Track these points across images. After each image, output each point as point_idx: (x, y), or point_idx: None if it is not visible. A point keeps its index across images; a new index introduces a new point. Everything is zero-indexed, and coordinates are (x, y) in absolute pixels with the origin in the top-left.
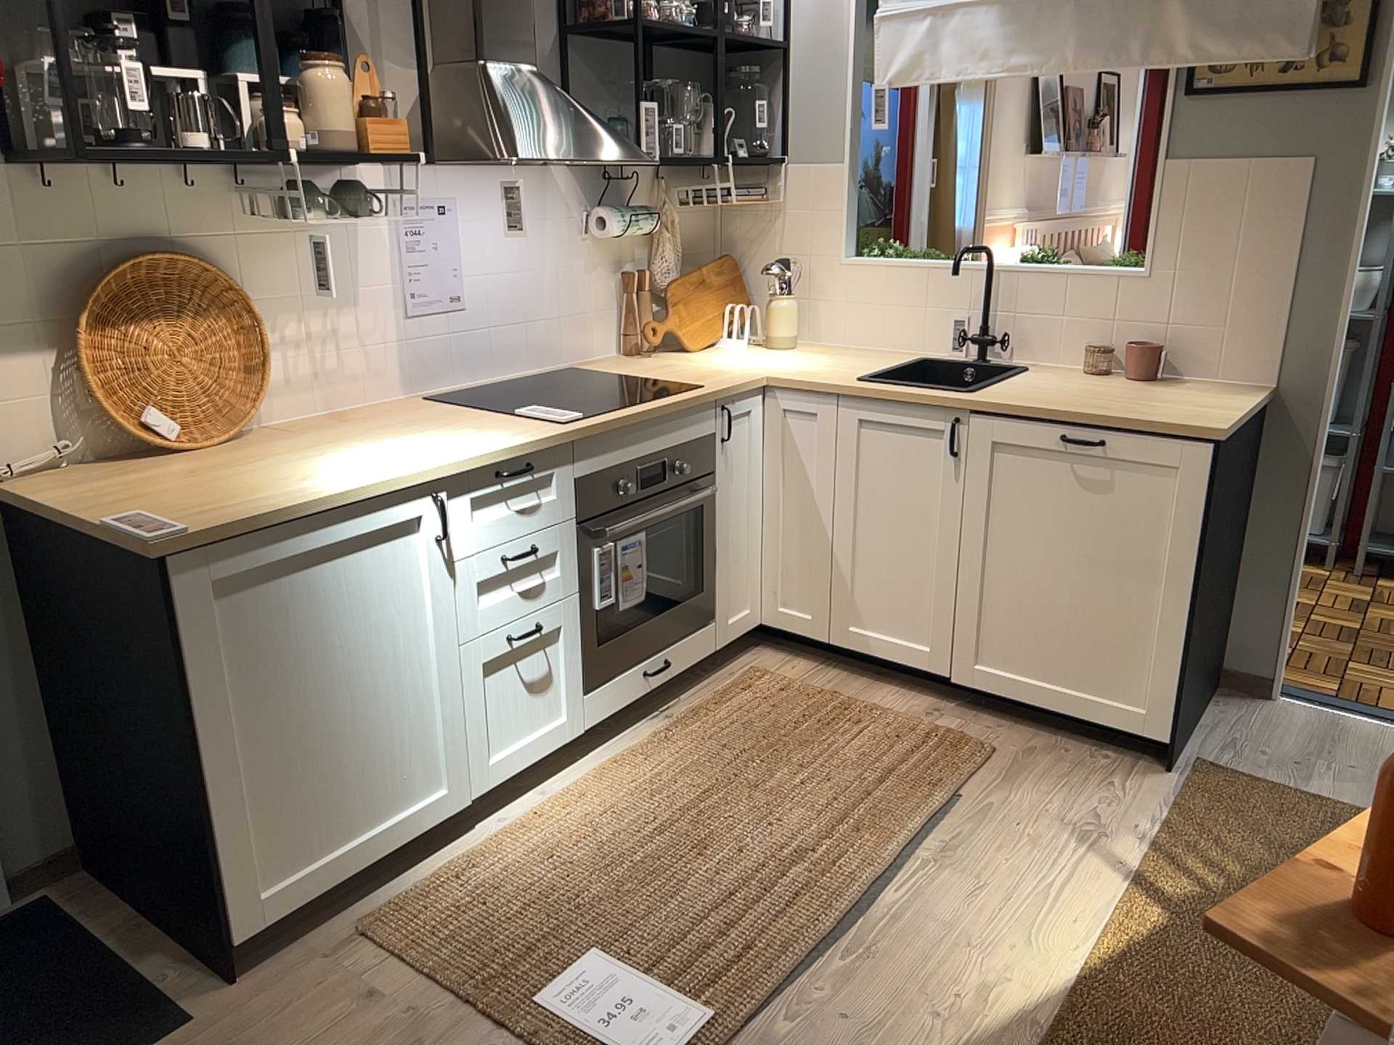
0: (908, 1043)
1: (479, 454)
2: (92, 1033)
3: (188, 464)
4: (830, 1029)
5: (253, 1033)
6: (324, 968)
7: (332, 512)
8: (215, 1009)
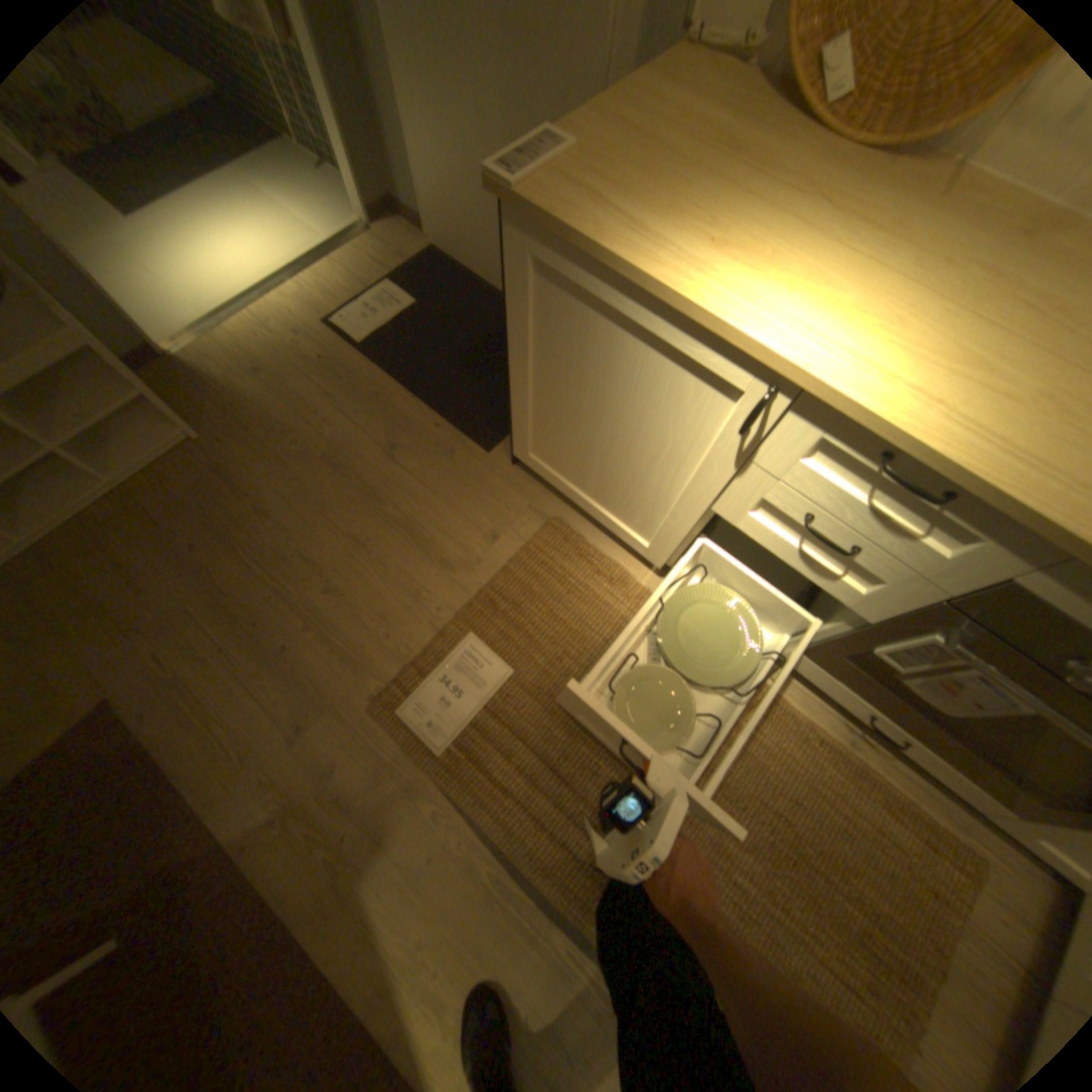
0: (400, 910)
1: (885, 410)
2: (485, 412)
3: (780, 136)
4: (423, 846)
5: (476, 483)
6: (522, 507)
7: (651, 290)
8: (496, 460)
